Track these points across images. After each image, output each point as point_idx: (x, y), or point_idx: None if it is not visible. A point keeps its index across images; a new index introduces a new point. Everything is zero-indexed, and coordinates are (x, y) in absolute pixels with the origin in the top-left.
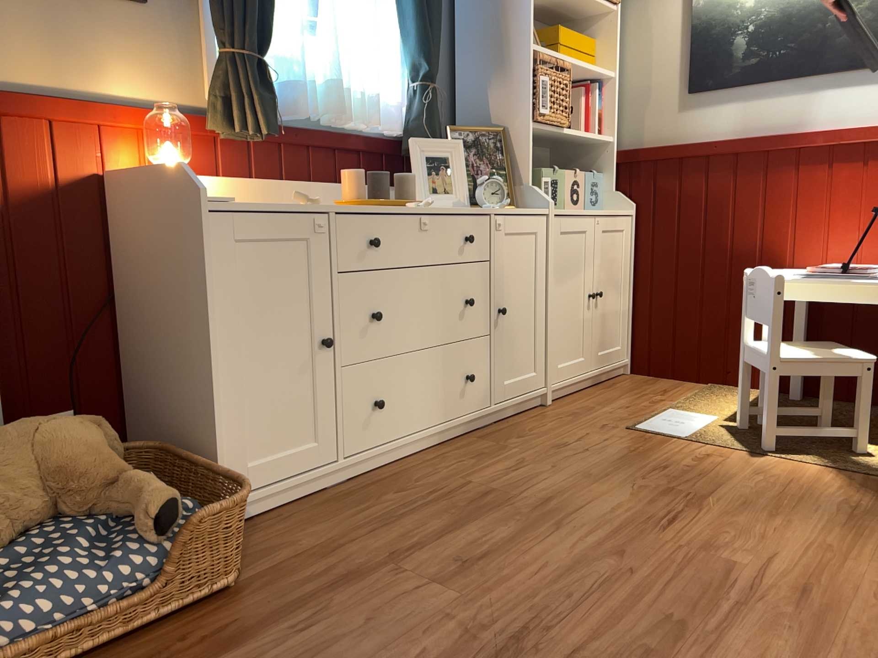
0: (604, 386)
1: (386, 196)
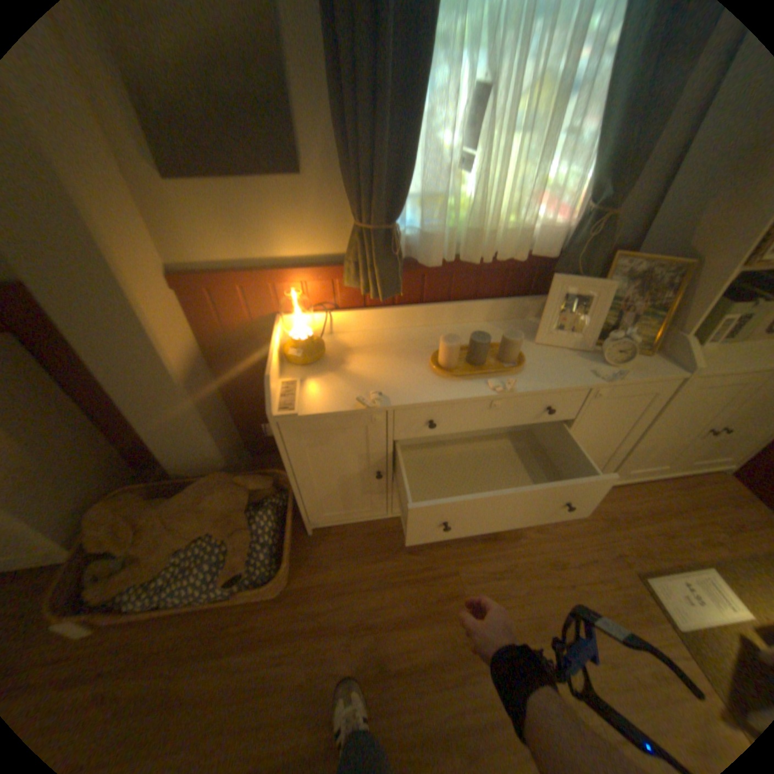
0: (682, 486)
1: (482, 358)
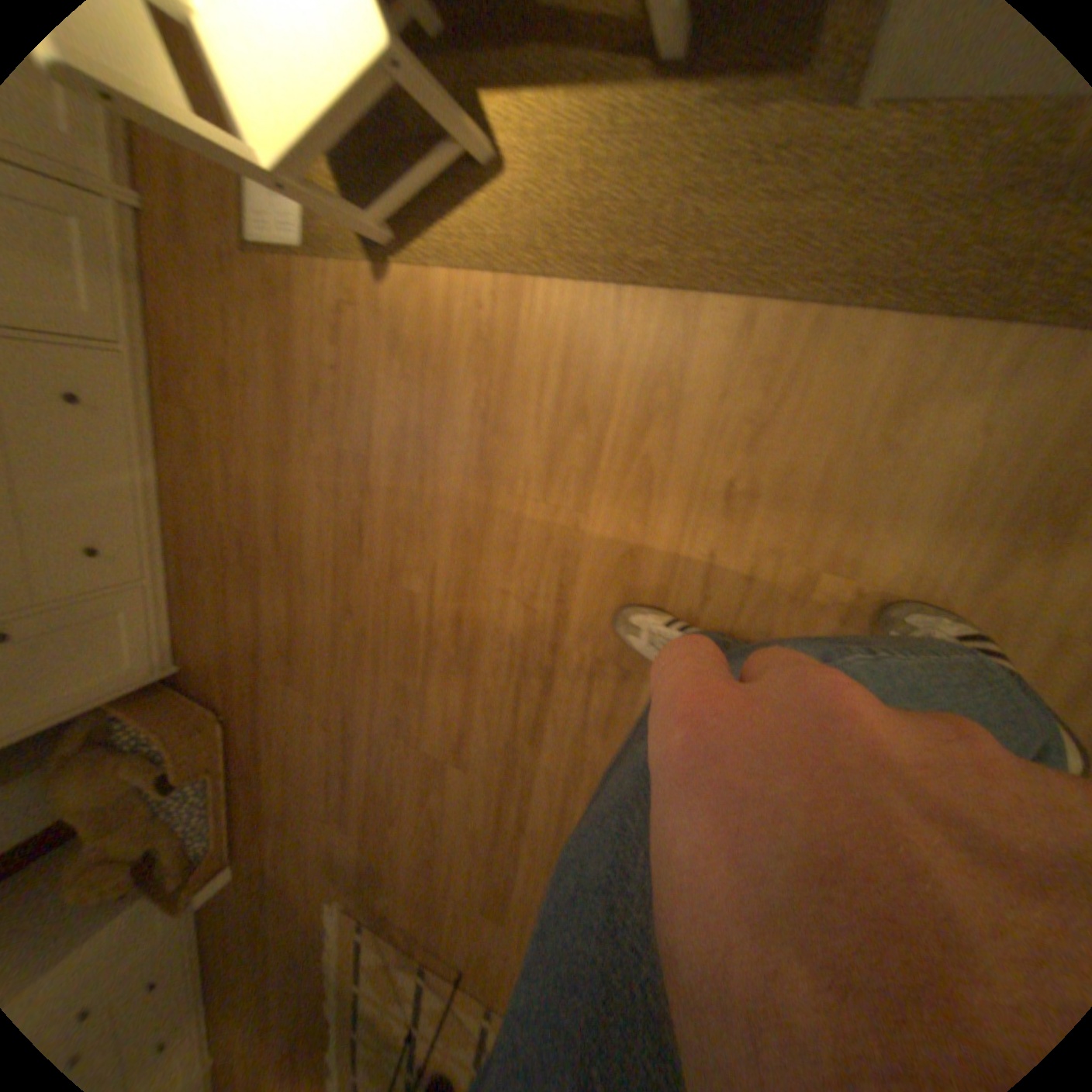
0: None
1: None
